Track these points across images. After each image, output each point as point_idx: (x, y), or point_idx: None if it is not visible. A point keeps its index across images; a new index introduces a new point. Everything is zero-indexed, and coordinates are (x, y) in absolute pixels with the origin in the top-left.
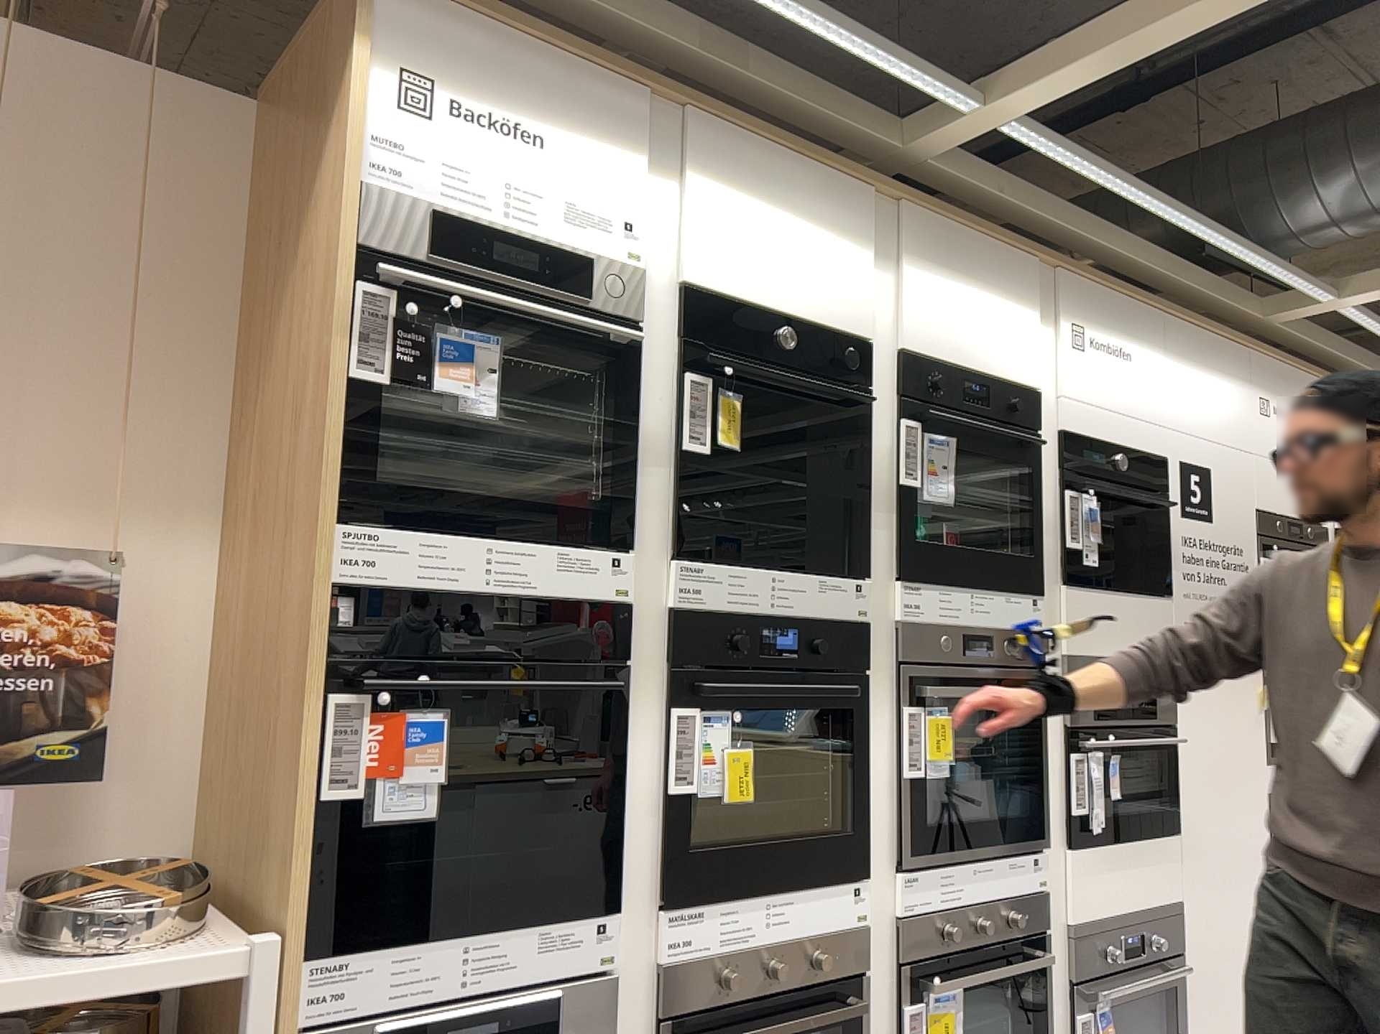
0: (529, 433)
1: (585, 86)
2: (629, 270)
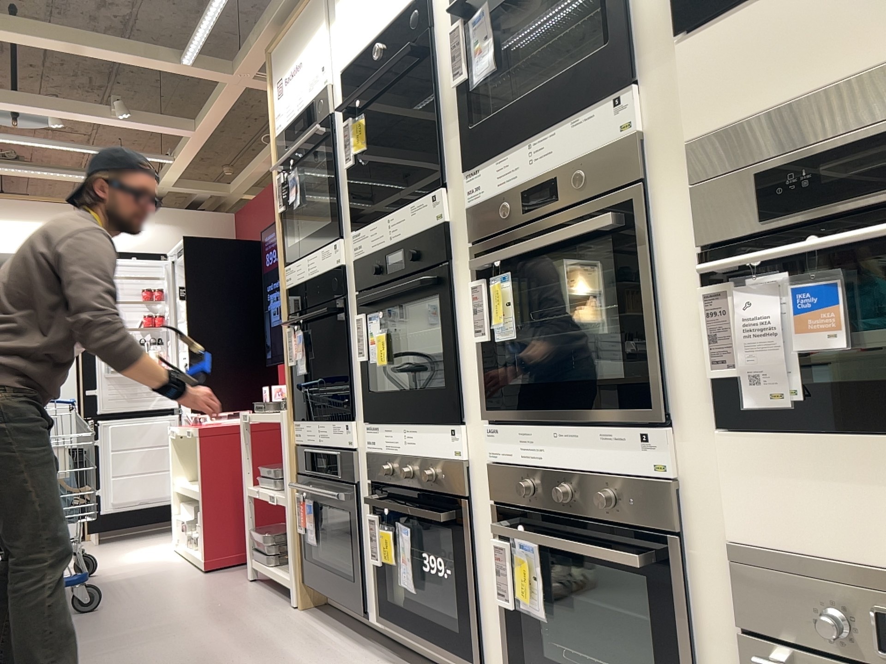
0: (323, 198)
1: (303, 12)
2: (322, 88)
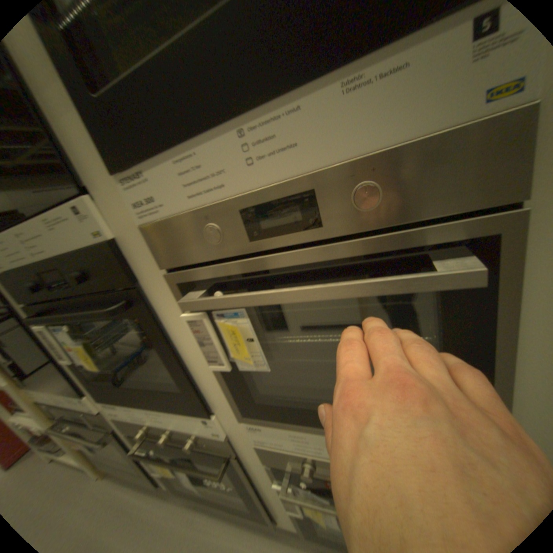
0: None
1: None
2: None
